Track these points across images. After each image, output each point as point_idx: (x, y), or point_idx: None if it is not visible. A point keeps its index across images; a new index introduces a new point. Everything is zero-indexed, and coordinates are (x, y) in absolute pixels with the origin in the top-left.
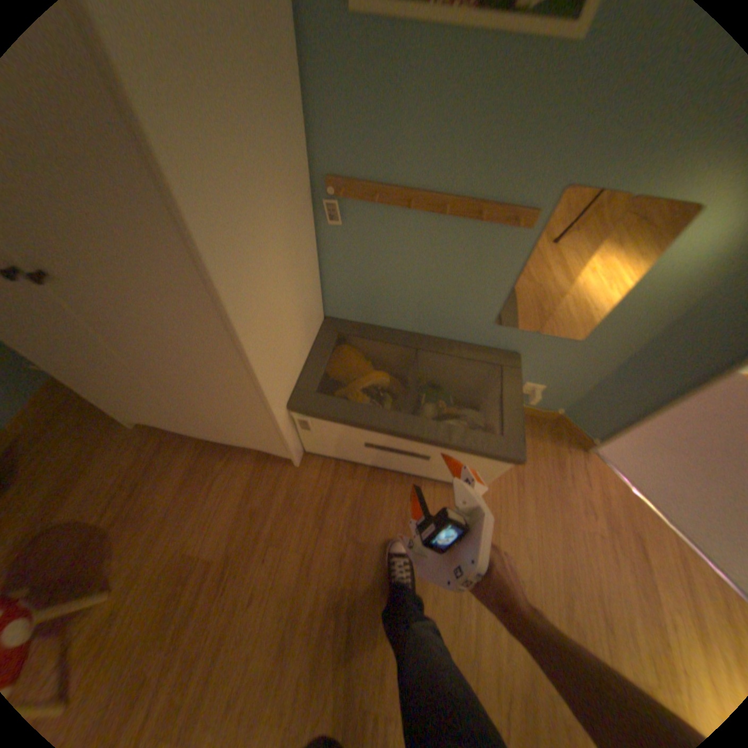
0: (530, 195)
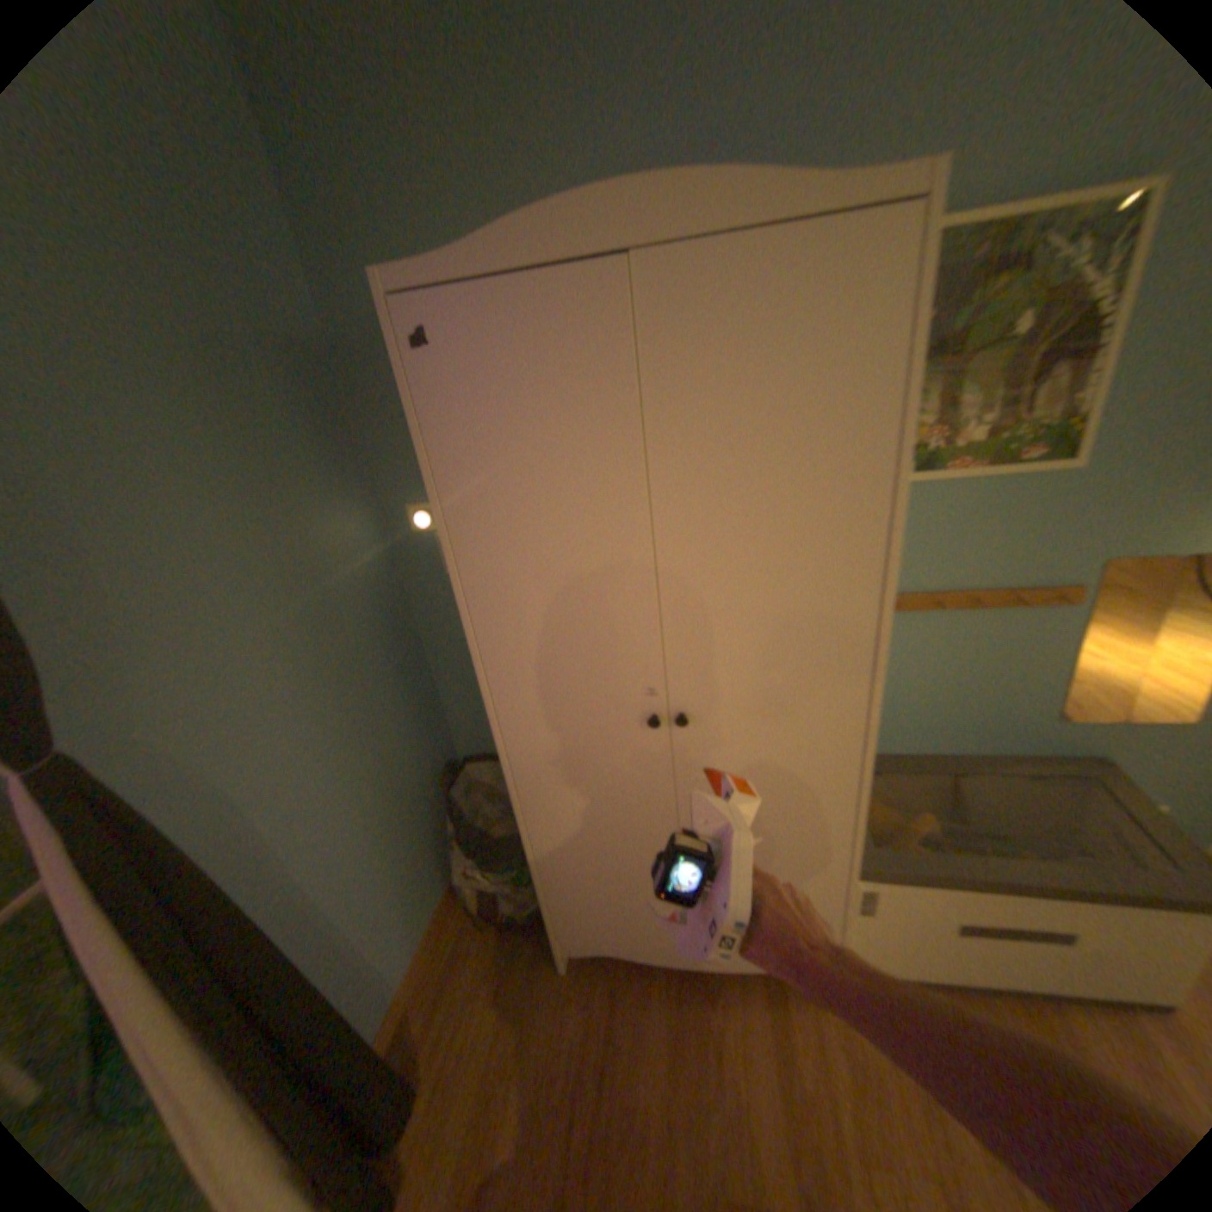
0: (1070, 575)
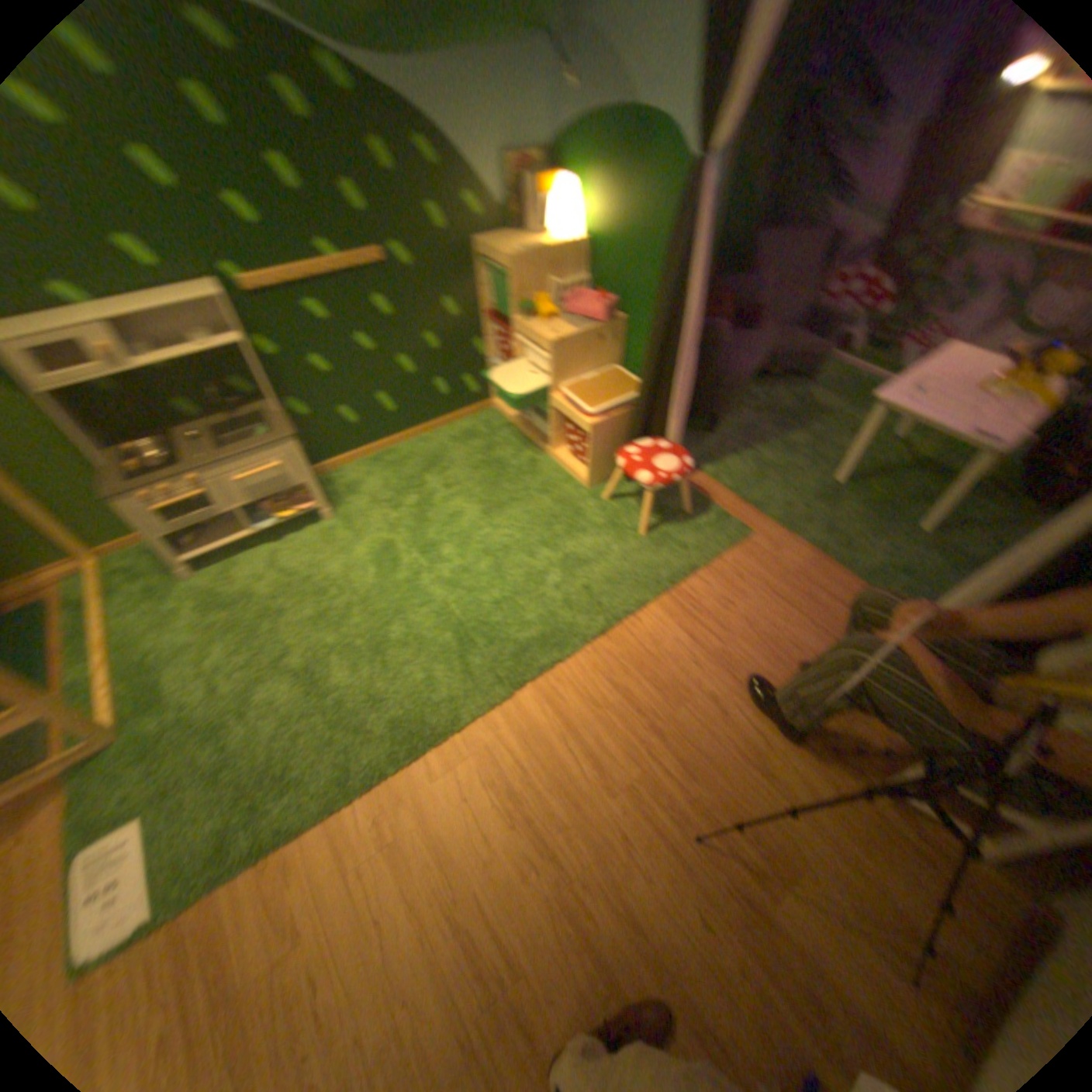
0: None
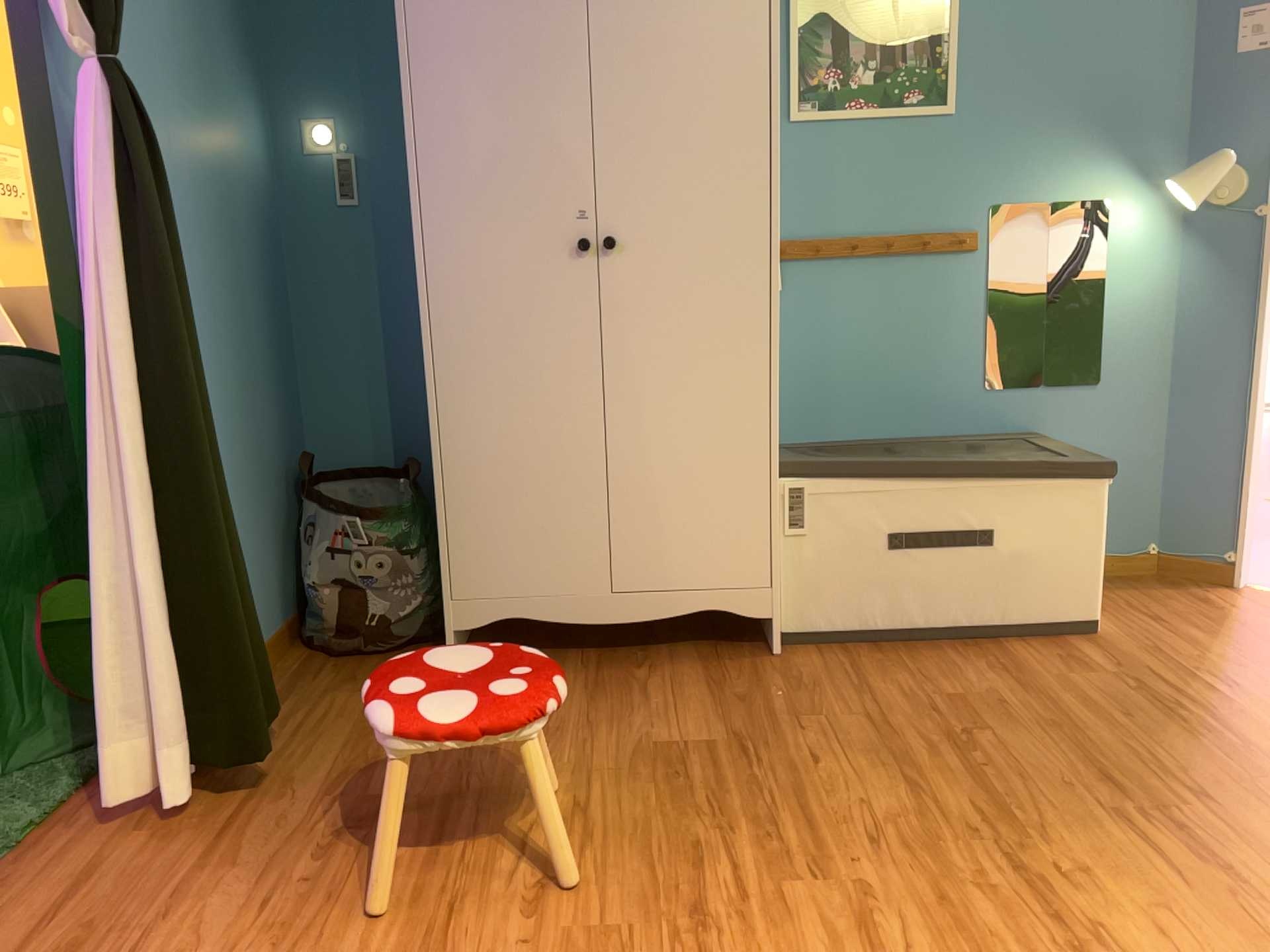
0: (961, 222)
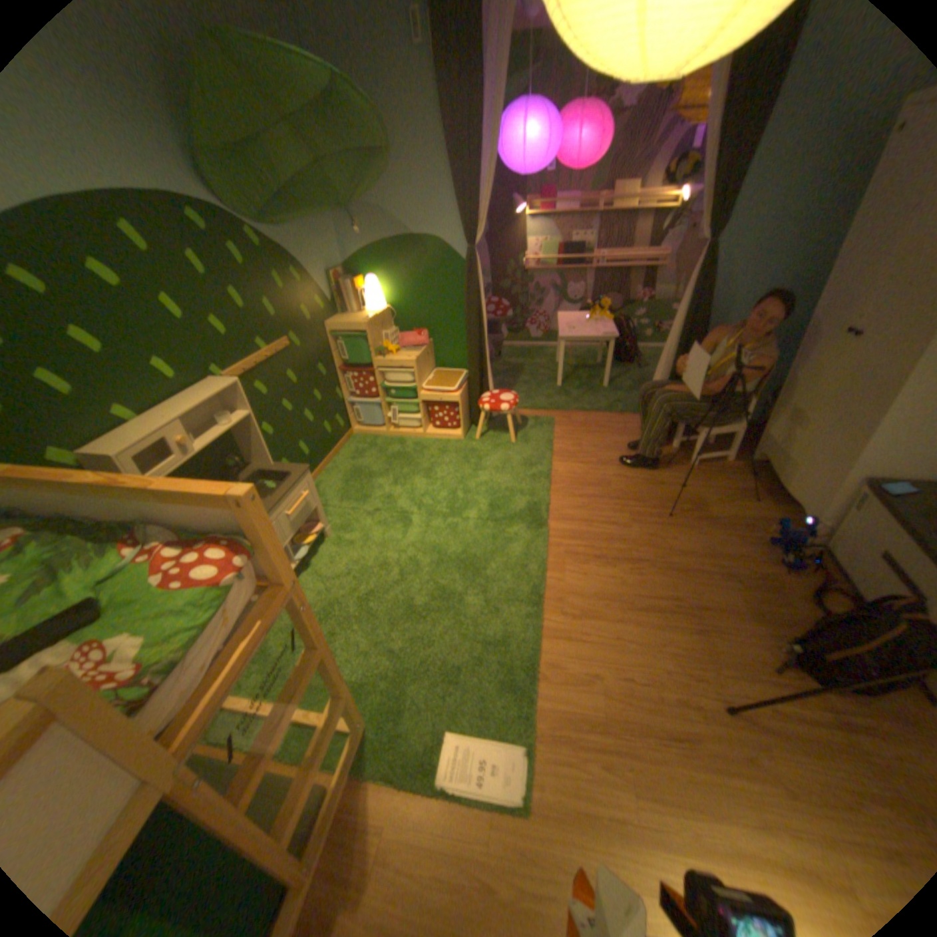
0: None
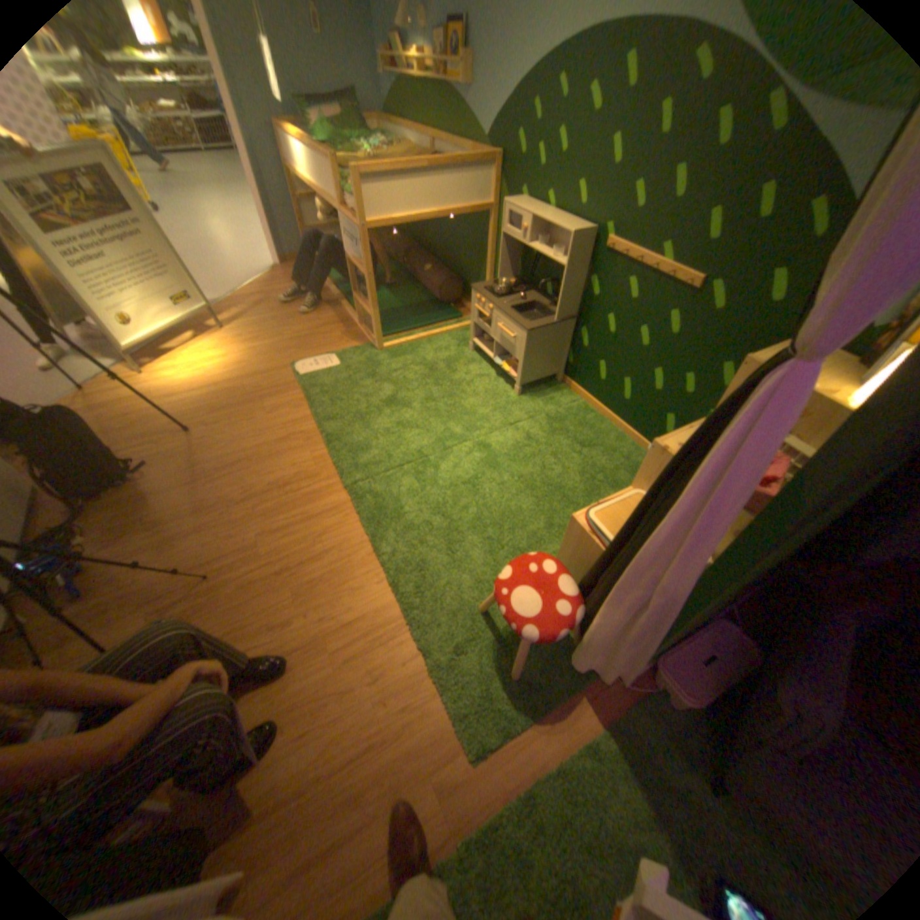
0: None
